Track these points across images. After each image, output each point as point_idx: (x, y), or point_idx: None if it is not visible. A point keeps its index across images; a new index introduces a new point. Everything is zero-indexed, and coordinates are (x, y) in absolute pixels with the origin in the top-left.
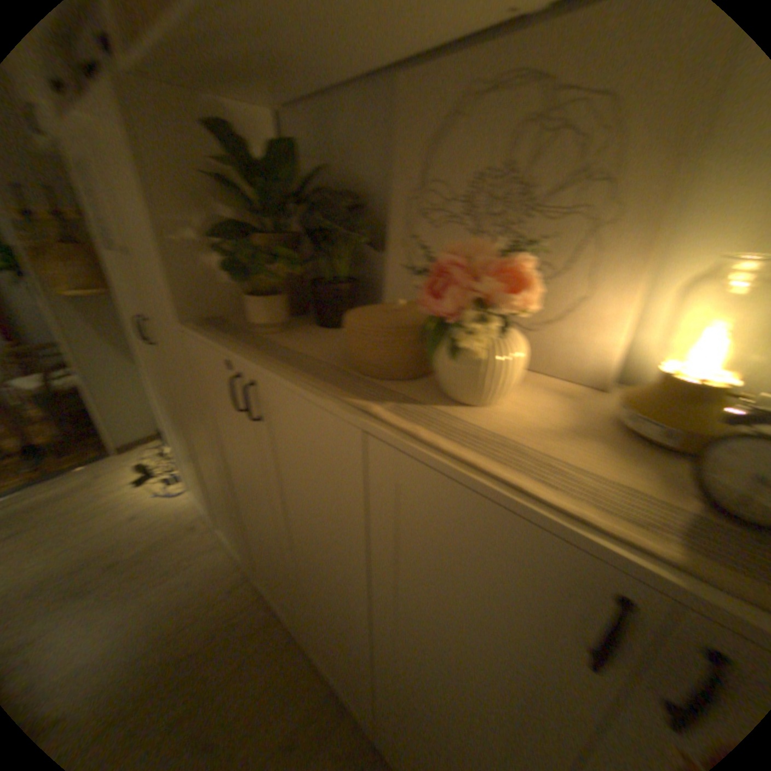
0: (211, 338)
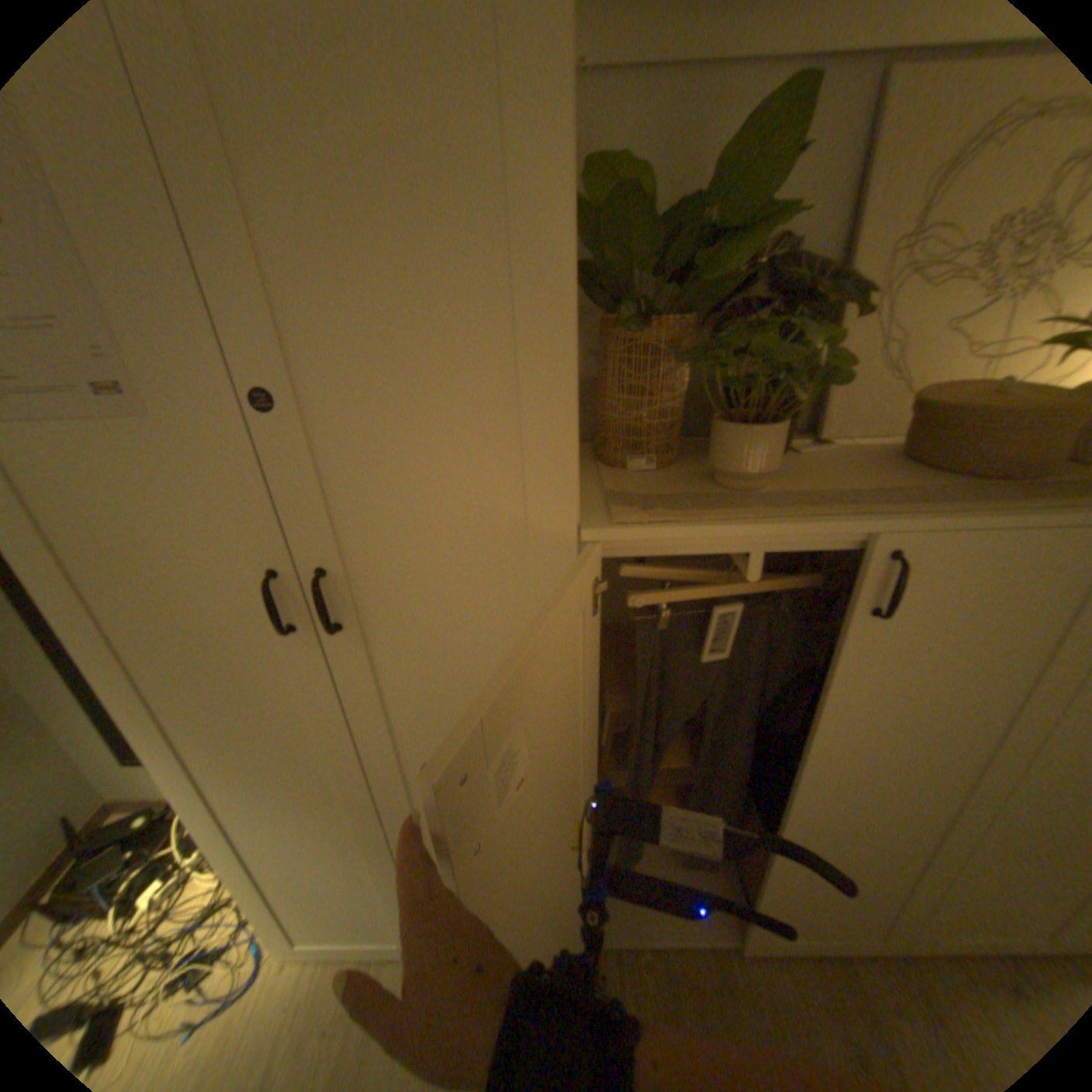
0: (757, 519)
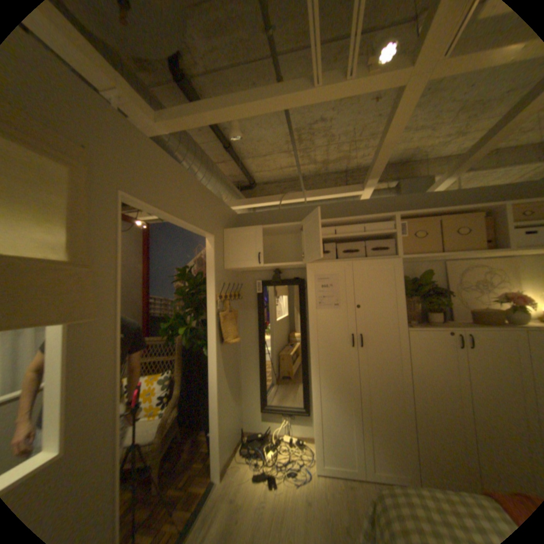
0: (440, 328)
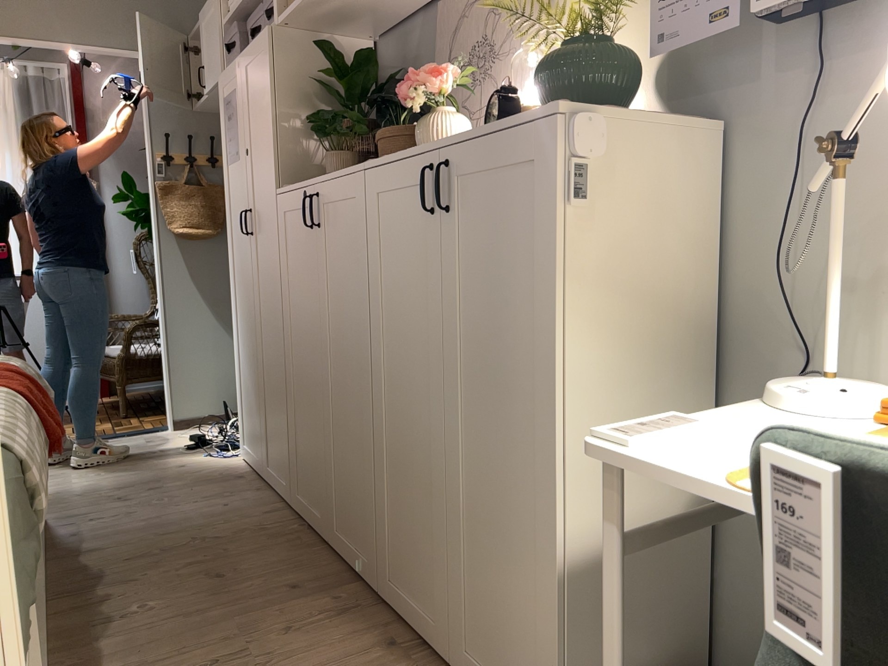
0: (299, 183)
